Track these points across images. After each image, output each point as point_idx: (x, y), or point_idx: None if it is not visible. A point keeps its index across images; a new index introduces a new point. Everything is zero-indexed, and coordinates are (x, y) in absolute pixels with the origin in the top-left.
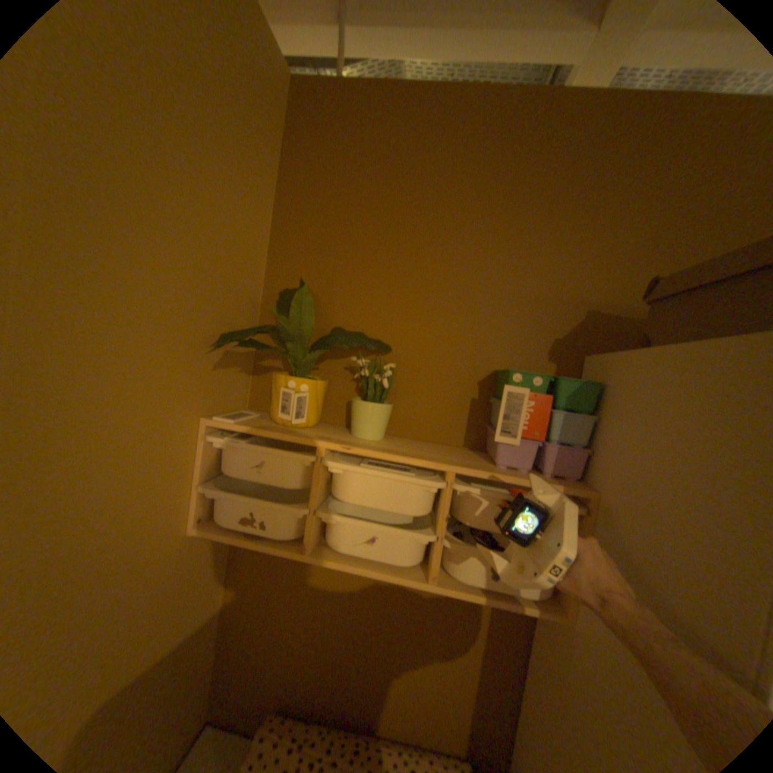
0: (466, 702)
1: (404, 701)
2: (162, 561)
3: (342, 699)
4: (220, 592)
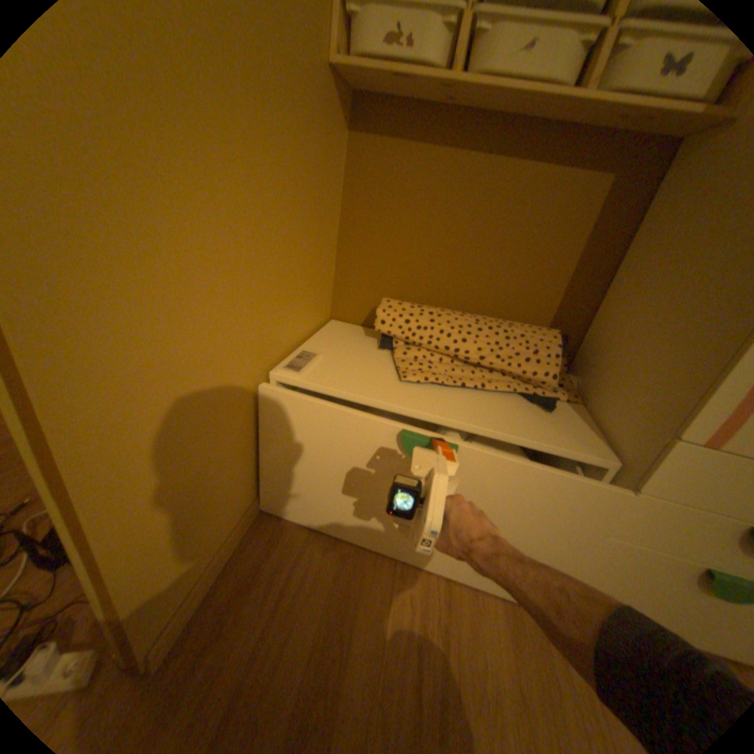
0: (558, 286)
1: (500, 289)
2: (316, 66)
3: (446, 292)
4: (339, 194)
